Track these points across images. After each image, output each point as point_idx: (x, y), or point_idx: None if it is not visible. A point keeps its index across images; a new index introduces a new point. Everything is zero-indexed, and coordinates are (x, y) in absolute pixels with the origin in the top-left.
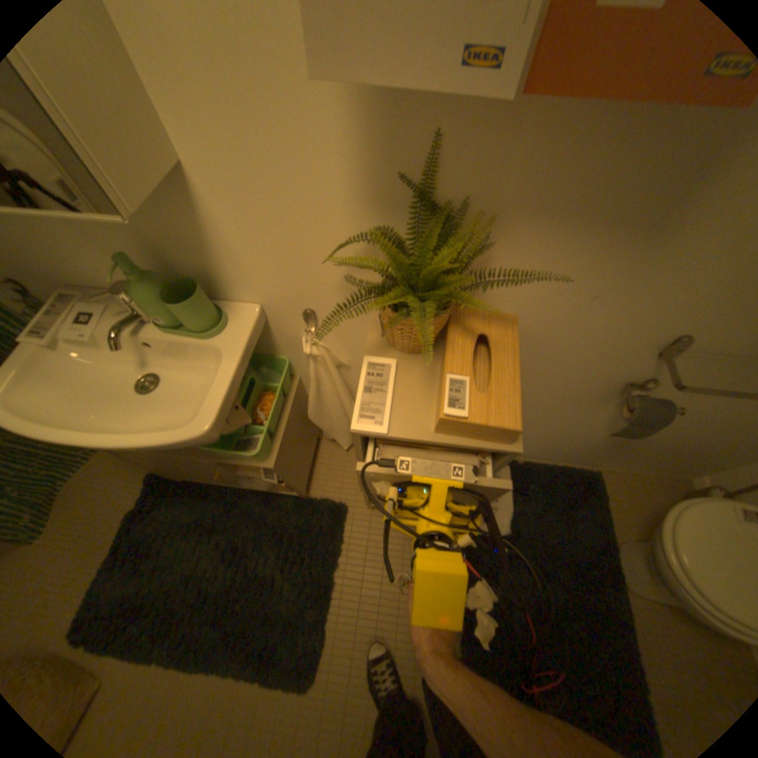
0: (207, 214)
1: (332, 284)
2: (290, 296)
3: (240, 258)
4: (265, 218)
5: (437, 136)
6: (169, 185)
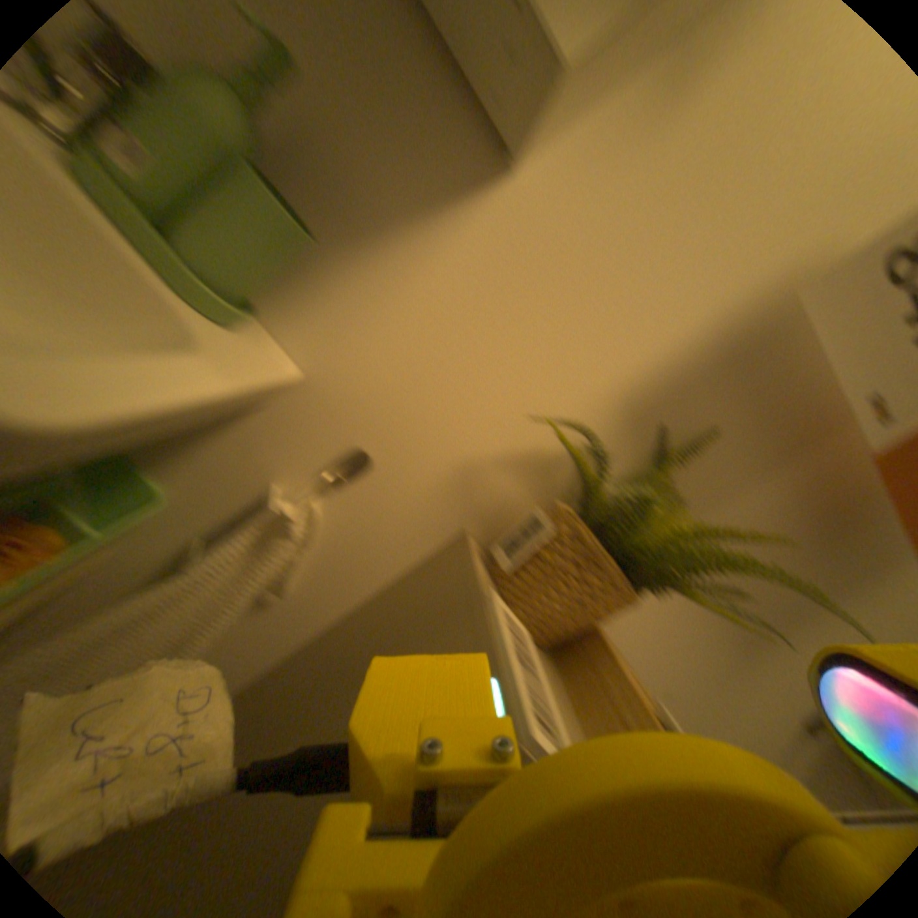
0: (444, 239)
1: (456, 462)
2: (374, 422)
3: (391, 313)
4: (500, 322)
5: (712, 437)
6: (453, 170)
